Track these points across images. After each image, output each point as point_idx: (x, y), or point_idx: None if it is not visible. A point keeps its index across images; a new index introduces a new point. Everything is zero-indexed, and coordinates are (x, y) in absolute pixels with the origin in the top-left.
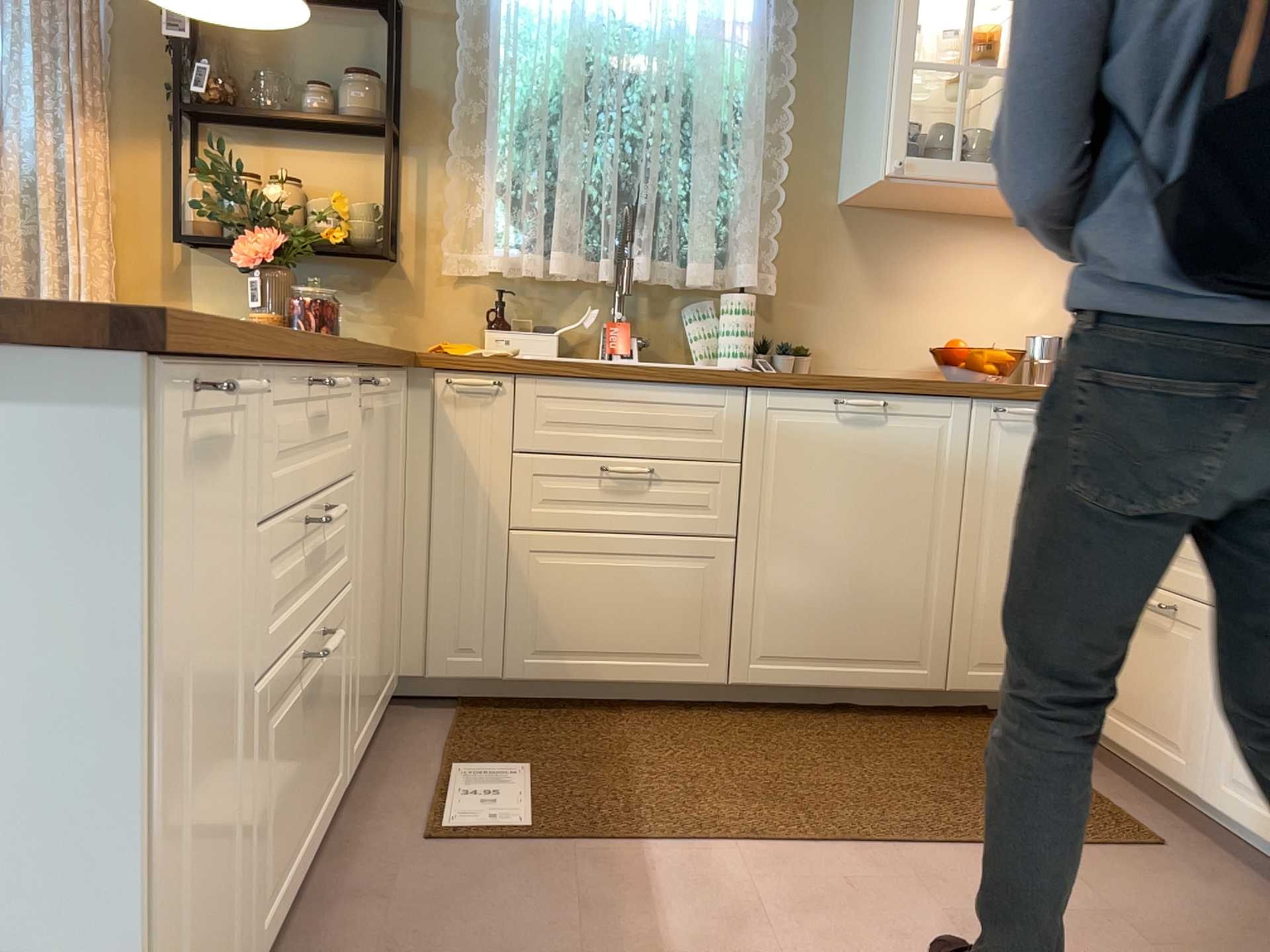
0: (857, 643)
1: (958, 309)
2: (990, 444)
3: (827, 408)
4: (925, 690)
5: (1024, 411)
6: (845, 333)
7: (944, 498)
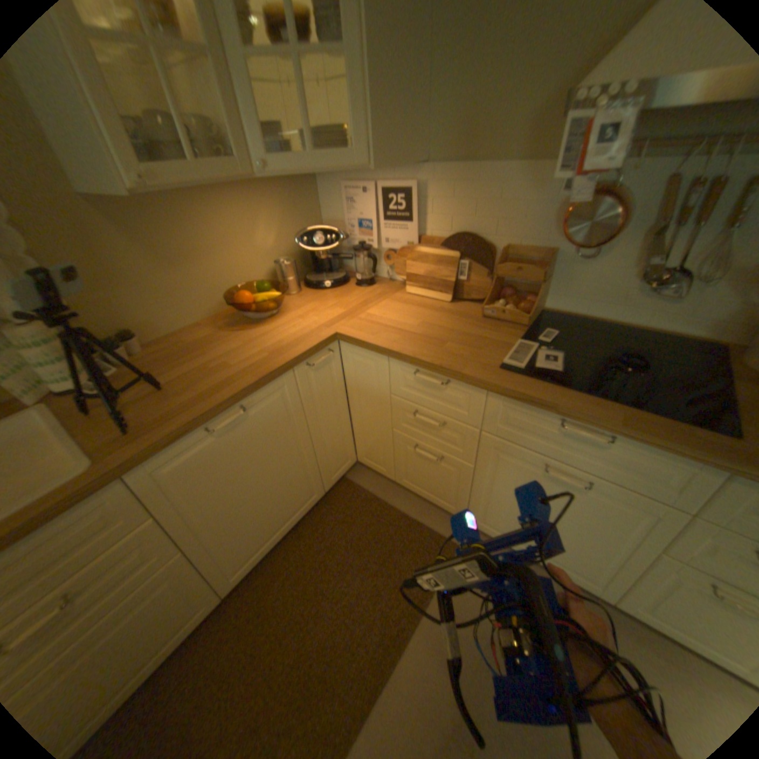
0: (280, 518)
1: (223, 256)
2: (308, 383)
3: (200, 439)
4: (317, 501)
5: (322, 360)
6: (151, 305)
7: (296, 426)
